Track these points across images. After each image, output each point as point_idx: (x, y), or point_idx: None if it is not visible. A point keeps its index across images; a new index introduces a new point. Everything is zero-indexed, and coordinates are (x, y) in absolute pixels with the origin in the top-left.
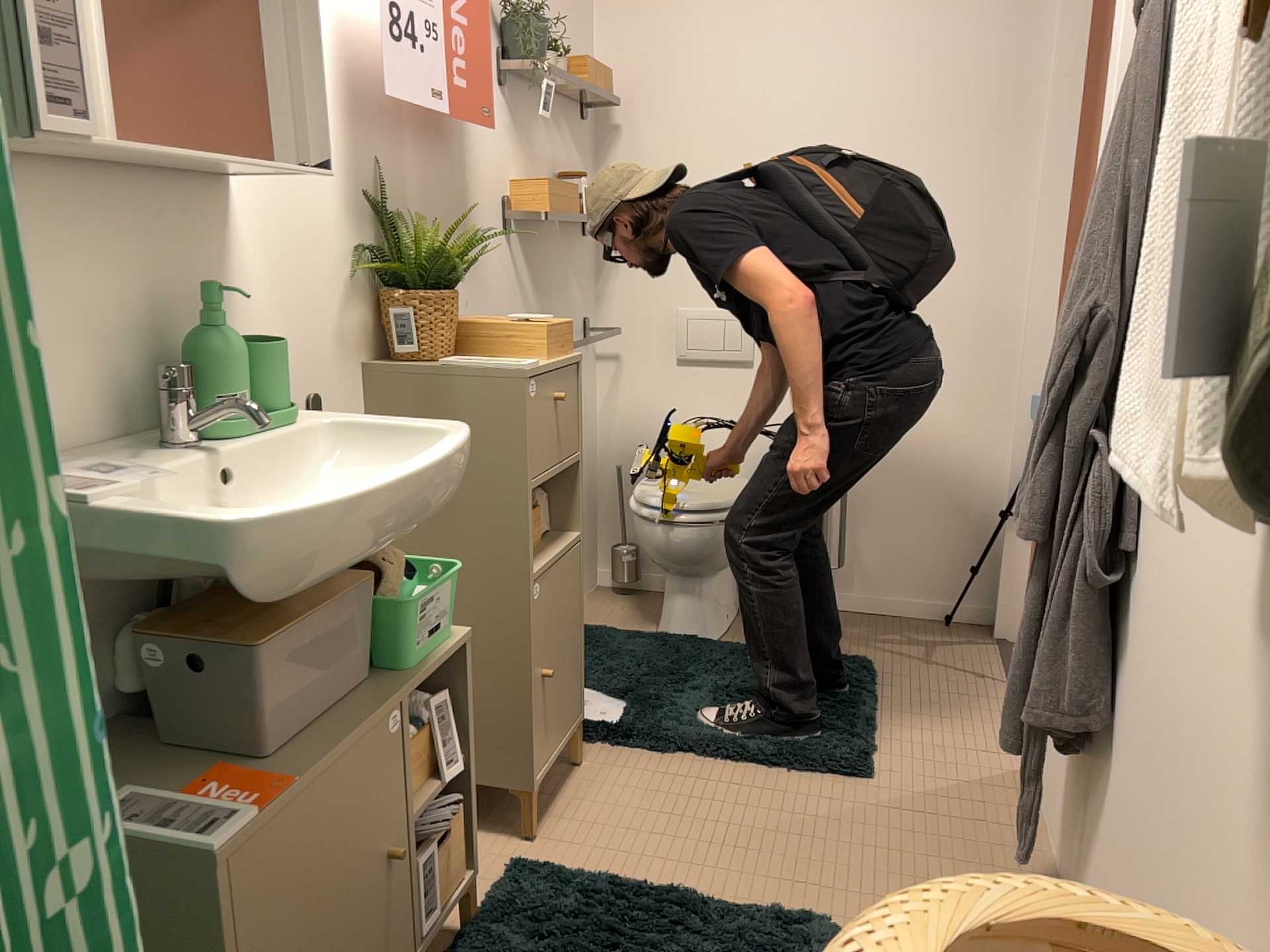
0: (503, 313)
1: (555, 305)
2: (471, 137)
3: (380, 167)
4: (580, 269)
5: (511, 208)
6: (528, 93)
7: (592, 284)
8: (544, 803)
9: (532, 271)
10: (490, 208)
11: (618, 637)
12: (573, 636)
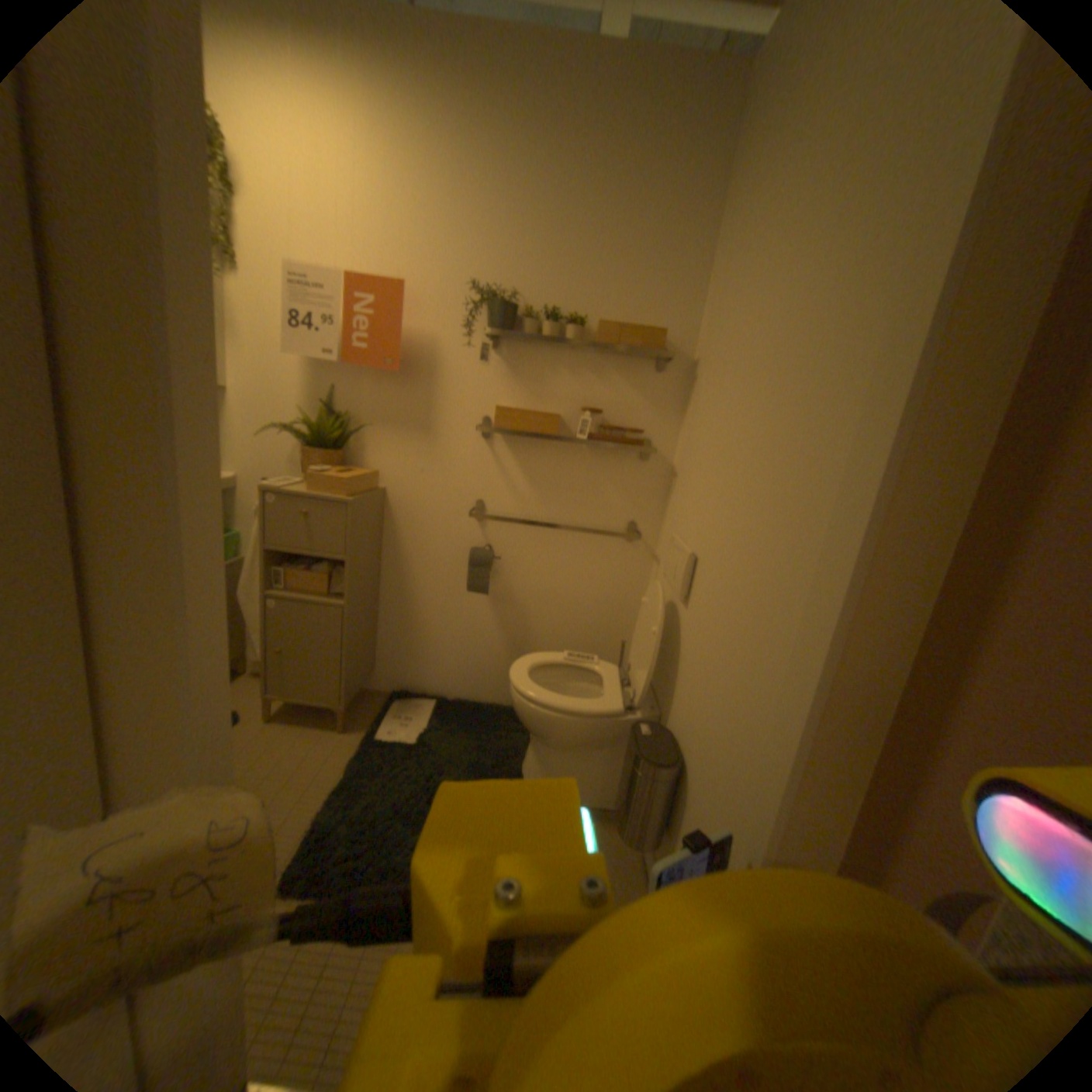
0: (472, 484)
1: (565, 497)
2: (442, 374)
3: (334, 386)
4: (629, 480)
5: (492, 420)
6: (541, 345)
7: (657, 497)
8: (302, 722)
9: (526, 466)
10: (462, 417)
11: (513, 732)
12: (325, 652)
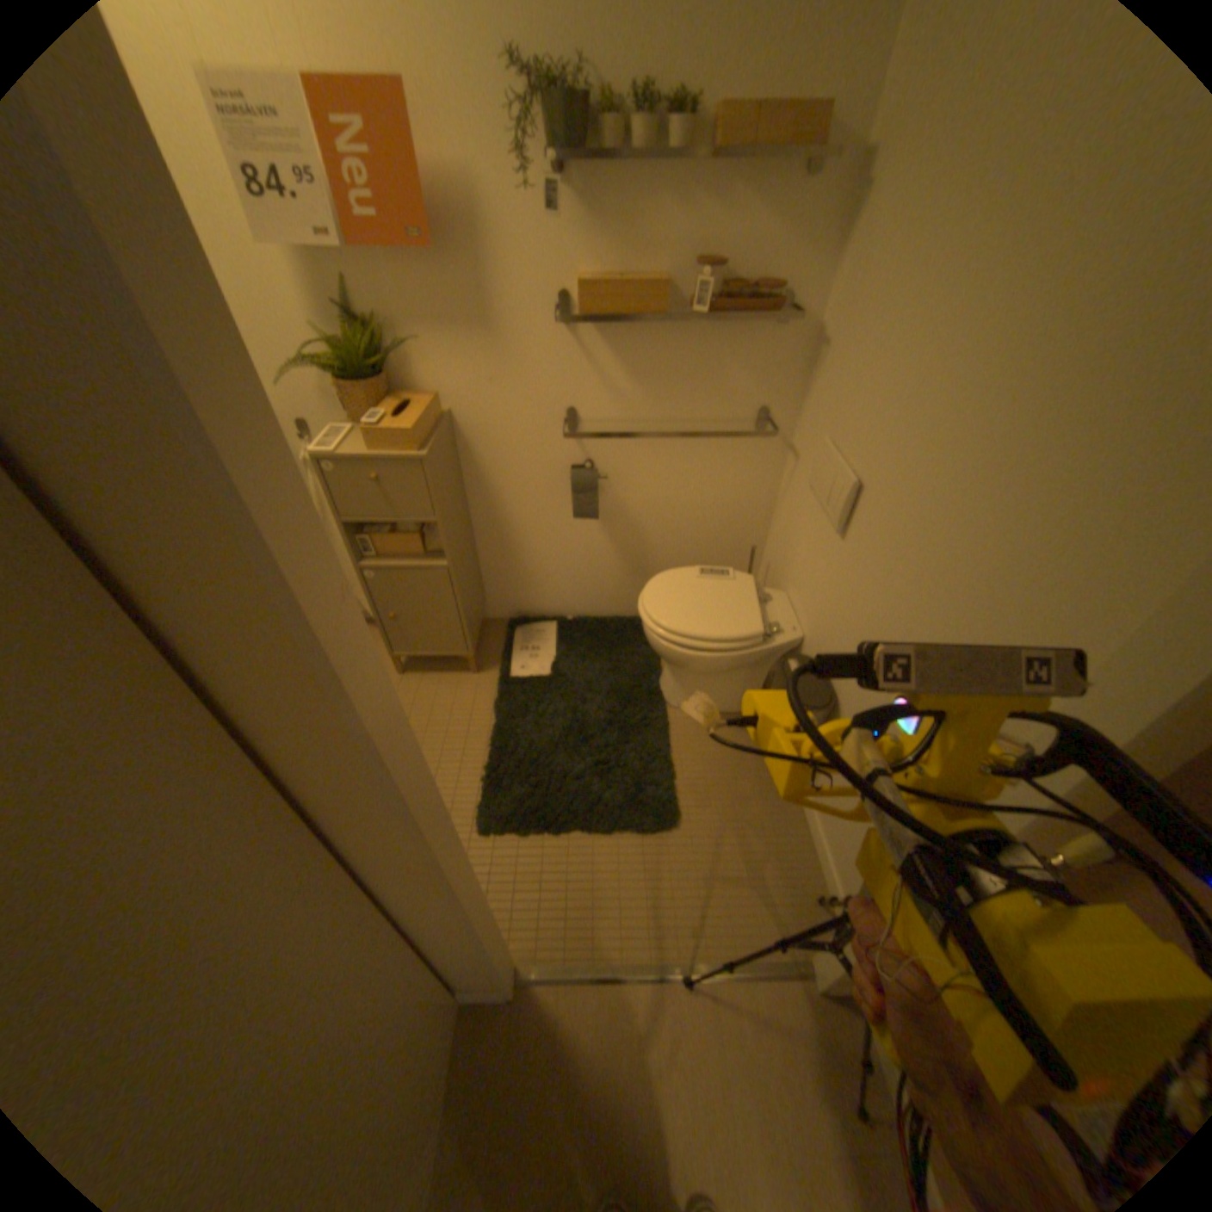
0: (556, 391)
1: (677, 391)
2: (489, 236)
3: (343, 279)
4: (759, 357)
5: (571, 299)
6: (628, 162)
7: (794, 374)
8: (434, 669)
9: (623, 357)
10: (529, 301)
11: (641, 648)
12: (440, 612)
